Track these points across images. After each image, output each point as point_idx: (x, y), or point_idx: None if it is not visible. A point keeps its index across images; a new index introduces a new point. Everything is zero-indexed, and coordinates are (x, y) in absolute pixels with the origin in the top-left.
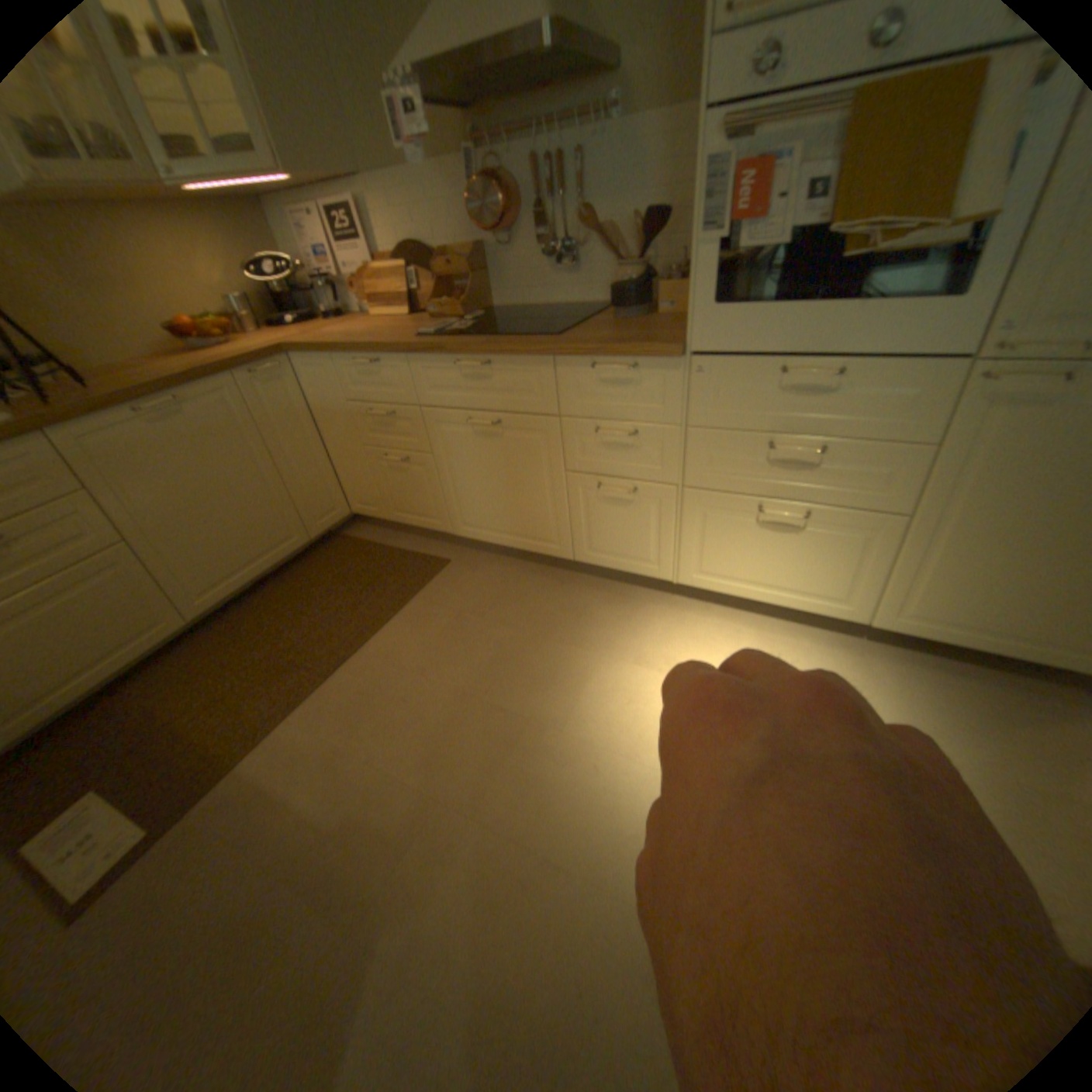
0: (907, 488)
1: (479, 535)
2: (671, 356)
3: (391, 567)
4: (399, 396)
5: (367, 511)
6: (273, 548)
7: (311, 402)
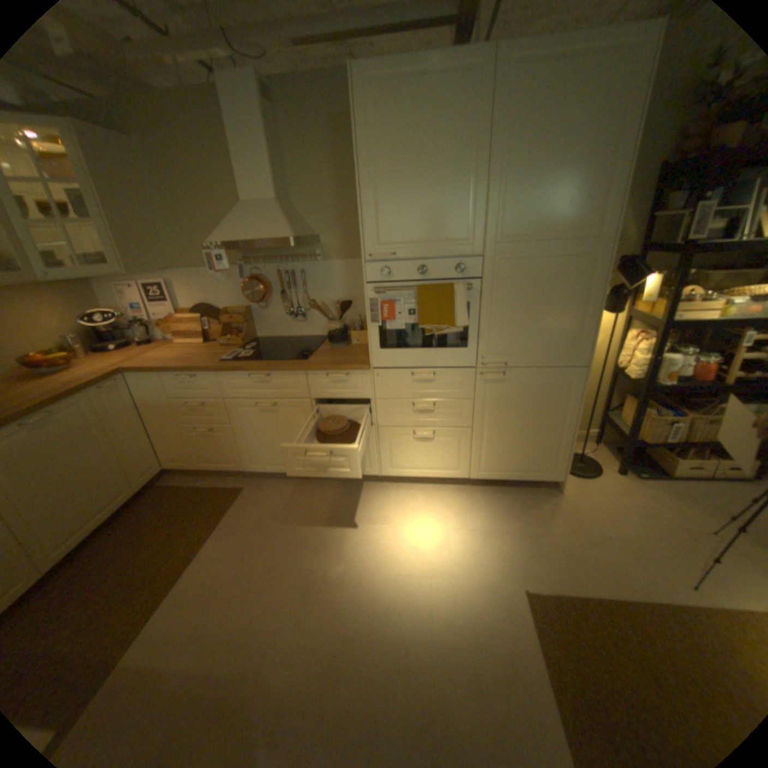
0: (466, 417)
1: (261, 469)
2: (363, 371)
3: (201, 502)
4: (208, 395)
5: (175, 467)
6: (108, 505)
7: (137, 402)
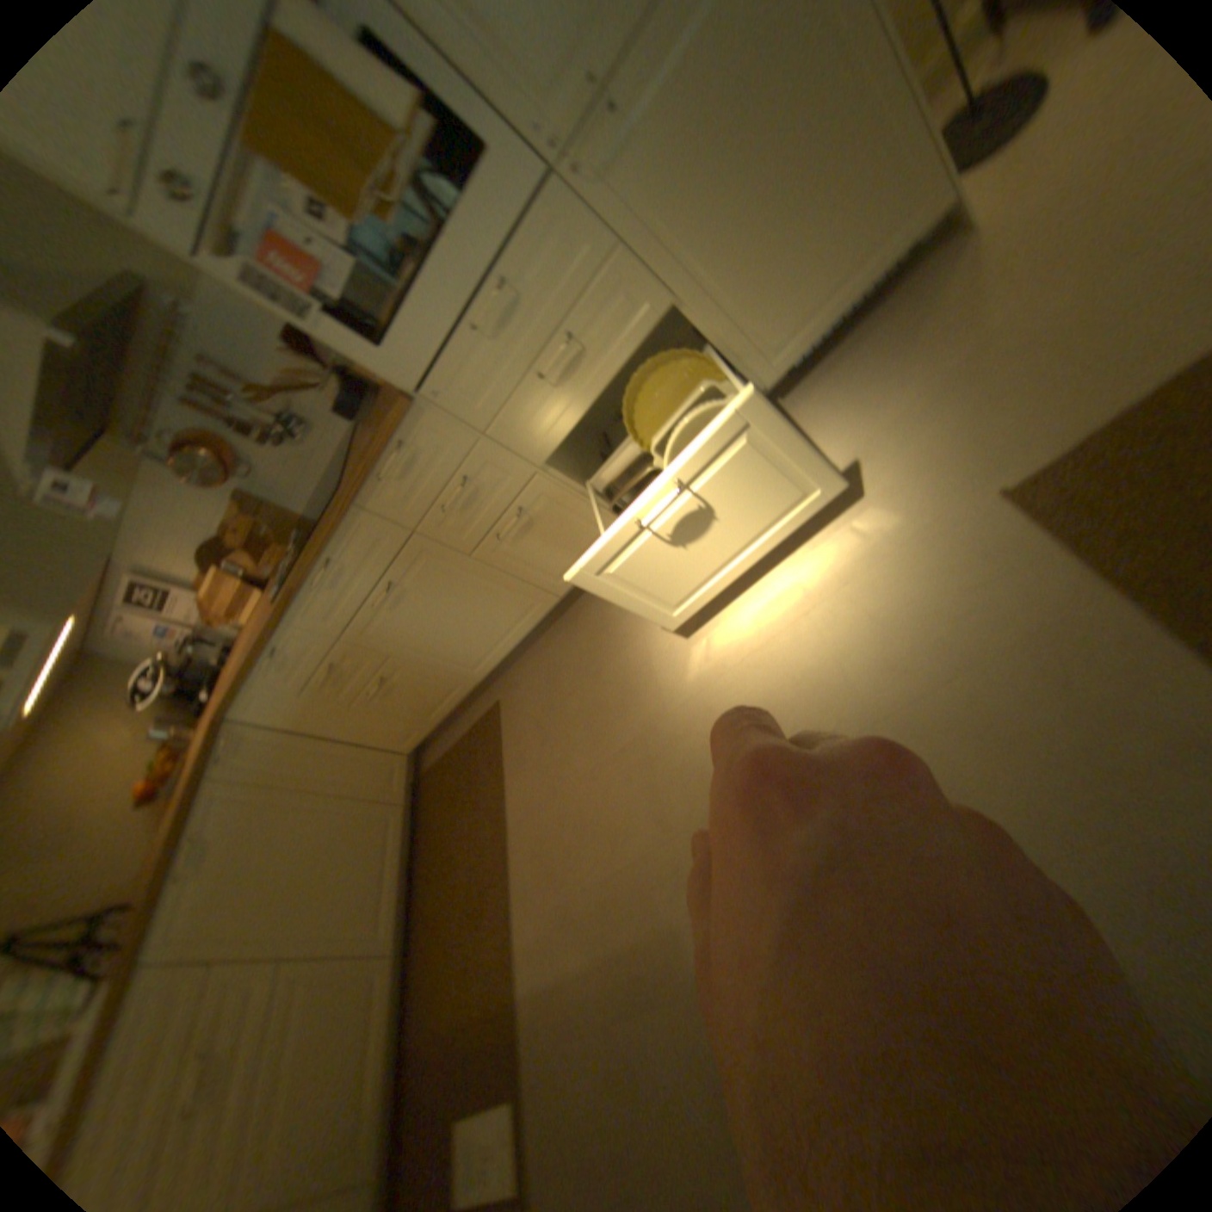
0: (650, 290)
1: (492, 662)
2: (412, 410)
3: (471, 754)
4: (321, 649)
5: (414, 740)
6: (385, 841)
7: (284, 724)
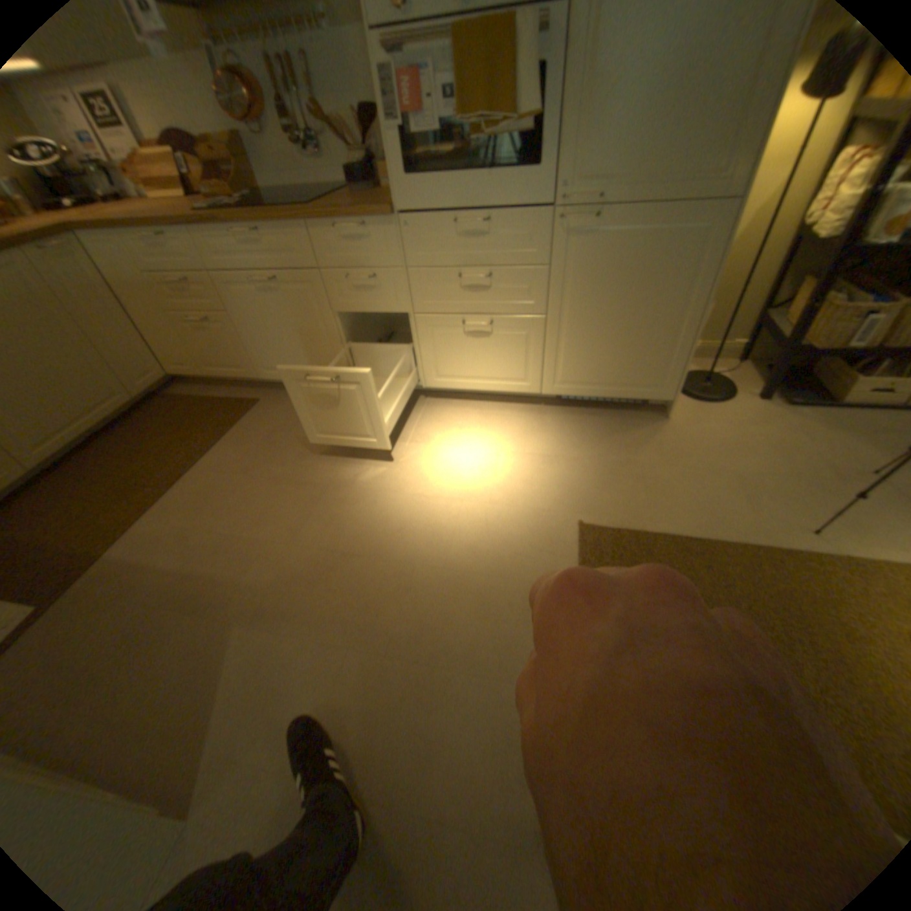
0: (538, 295)
1: (277, 376)
2: (383, 214)
3: (209, 411)
4: (186, 264)
5: (178, 371)
6: (95, 406)
7: (105, 277)
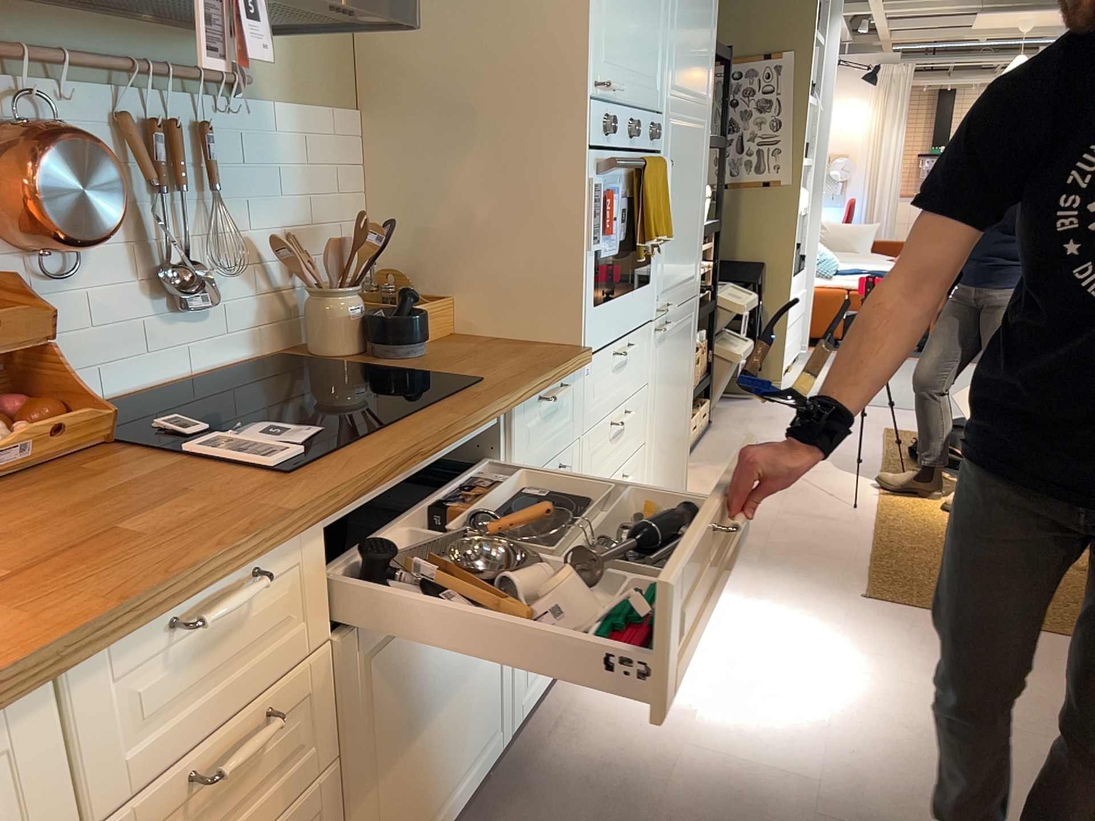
0: (645, 422)
1: None
2: (585, 364)
3: None
4: (284, 654)
5: None
6: None
7: None
